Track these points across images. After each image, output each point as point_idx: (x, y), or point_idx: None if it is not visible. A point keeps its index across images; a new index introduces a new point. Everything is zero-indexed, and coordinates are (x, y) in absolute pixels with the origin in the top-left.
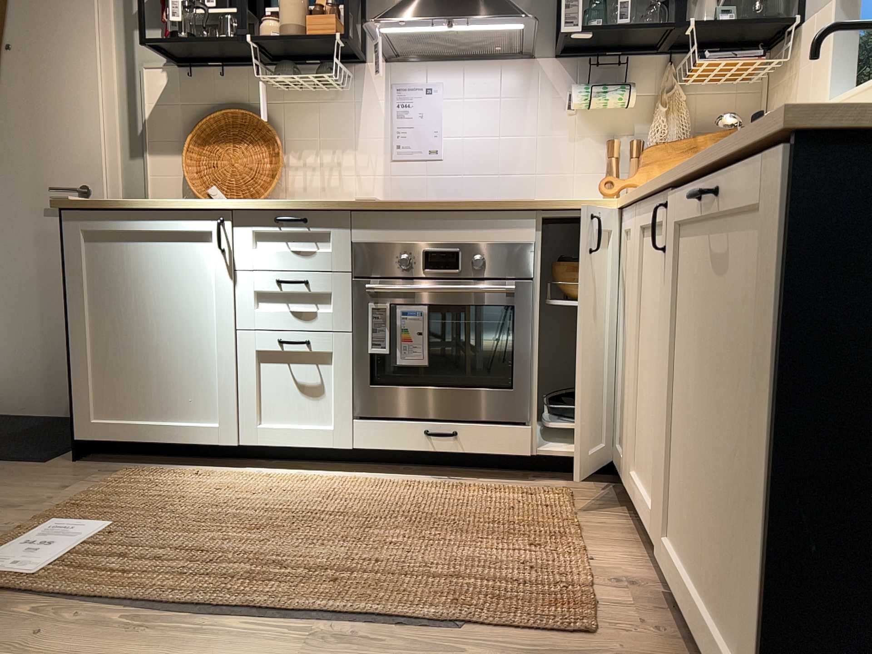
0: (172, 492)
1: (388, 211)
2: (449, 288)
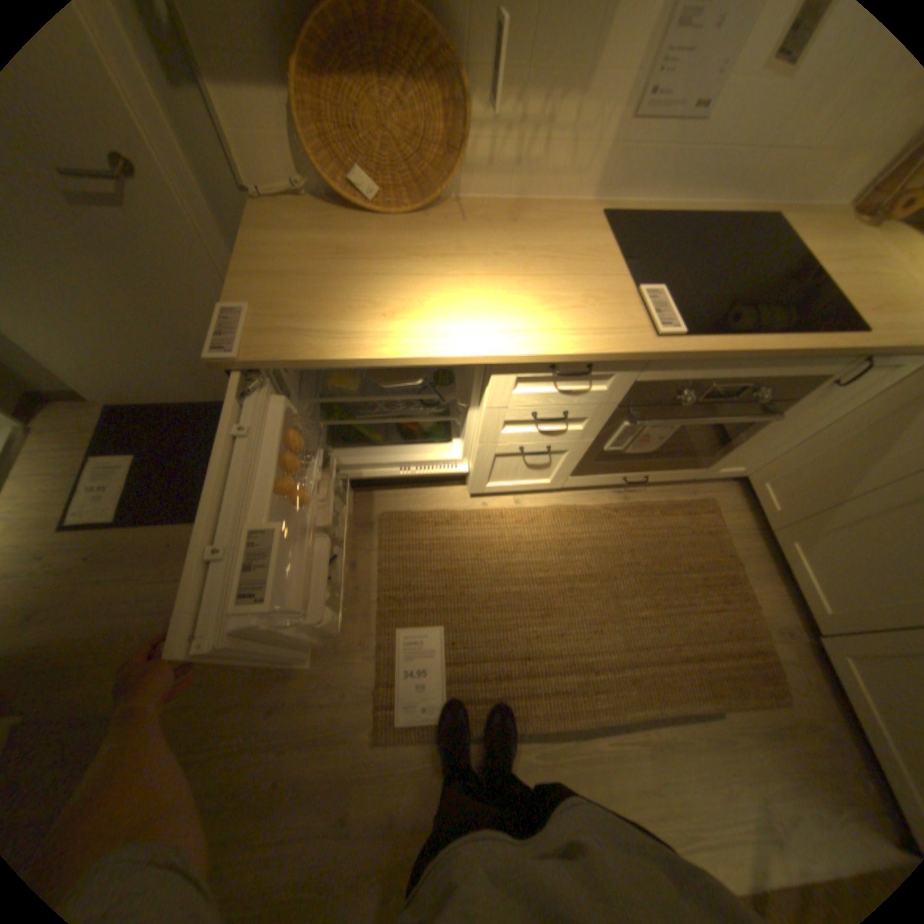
0: (444, 559)
1: (700, 356)
2: (718, 420)
